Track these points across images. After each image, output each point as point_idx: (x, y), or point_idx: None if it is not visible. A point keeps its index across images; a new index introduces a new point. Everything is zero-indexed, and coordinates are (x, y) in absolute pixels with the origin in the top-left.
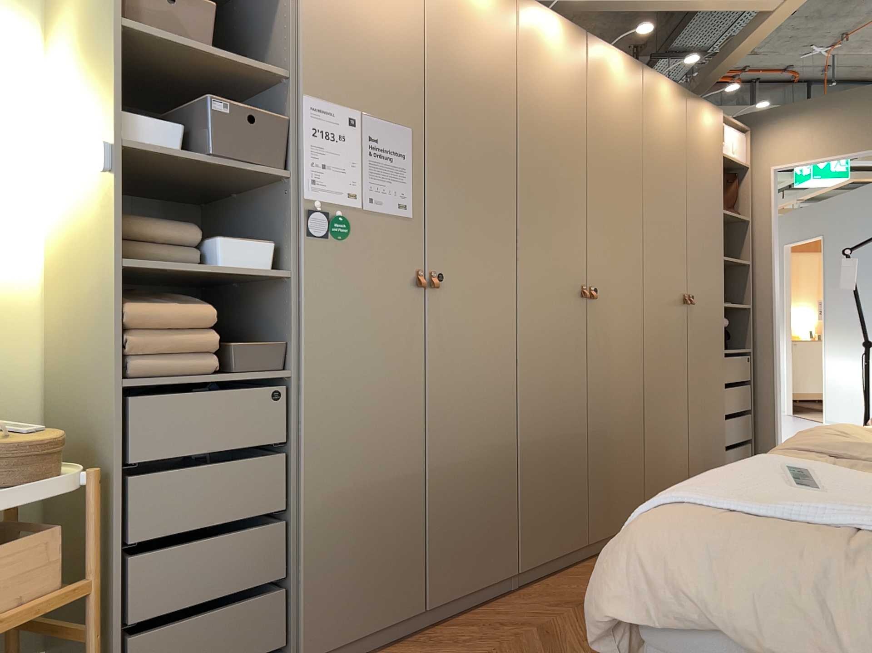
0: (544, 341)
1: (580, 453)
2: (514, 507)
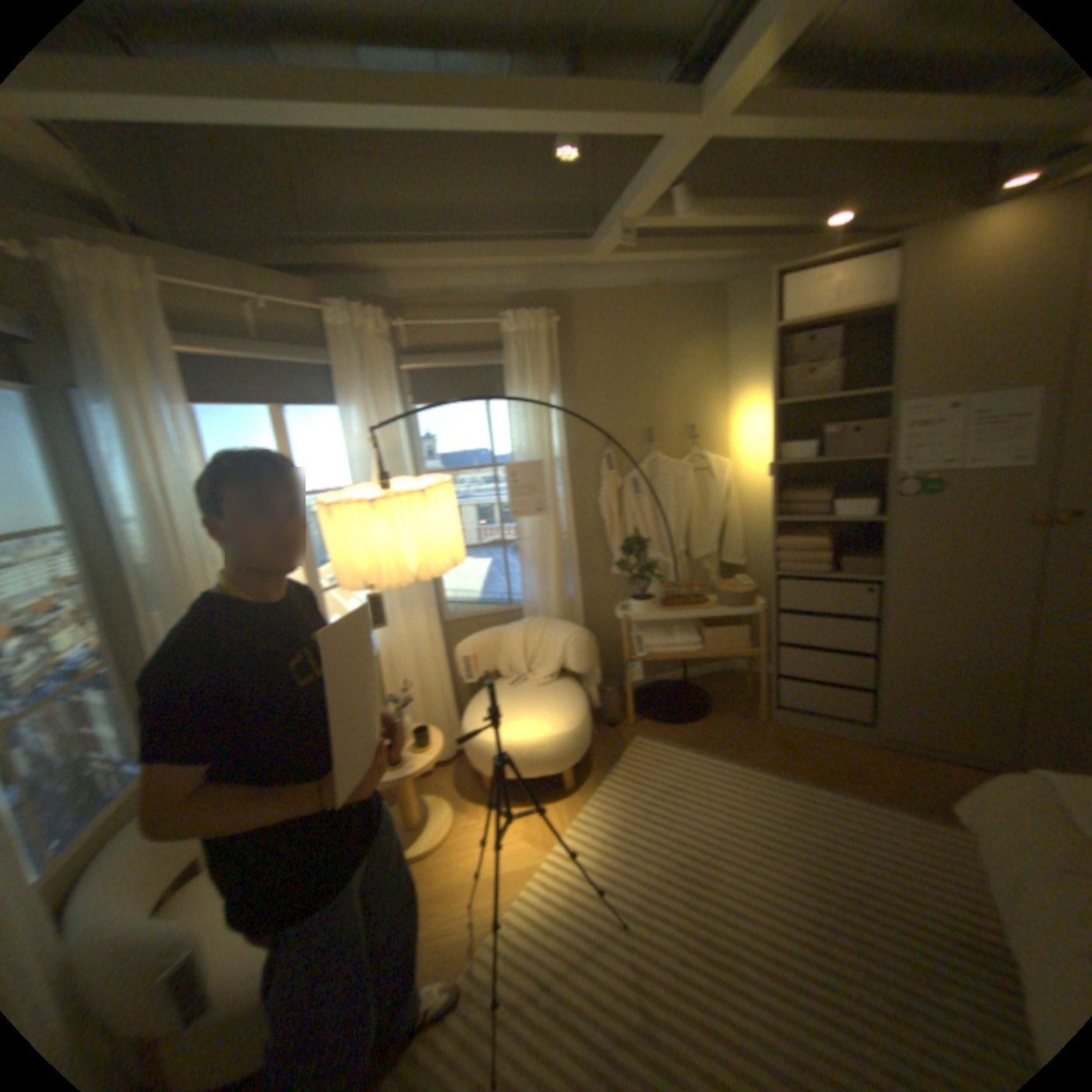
0: None
1: None
2: None
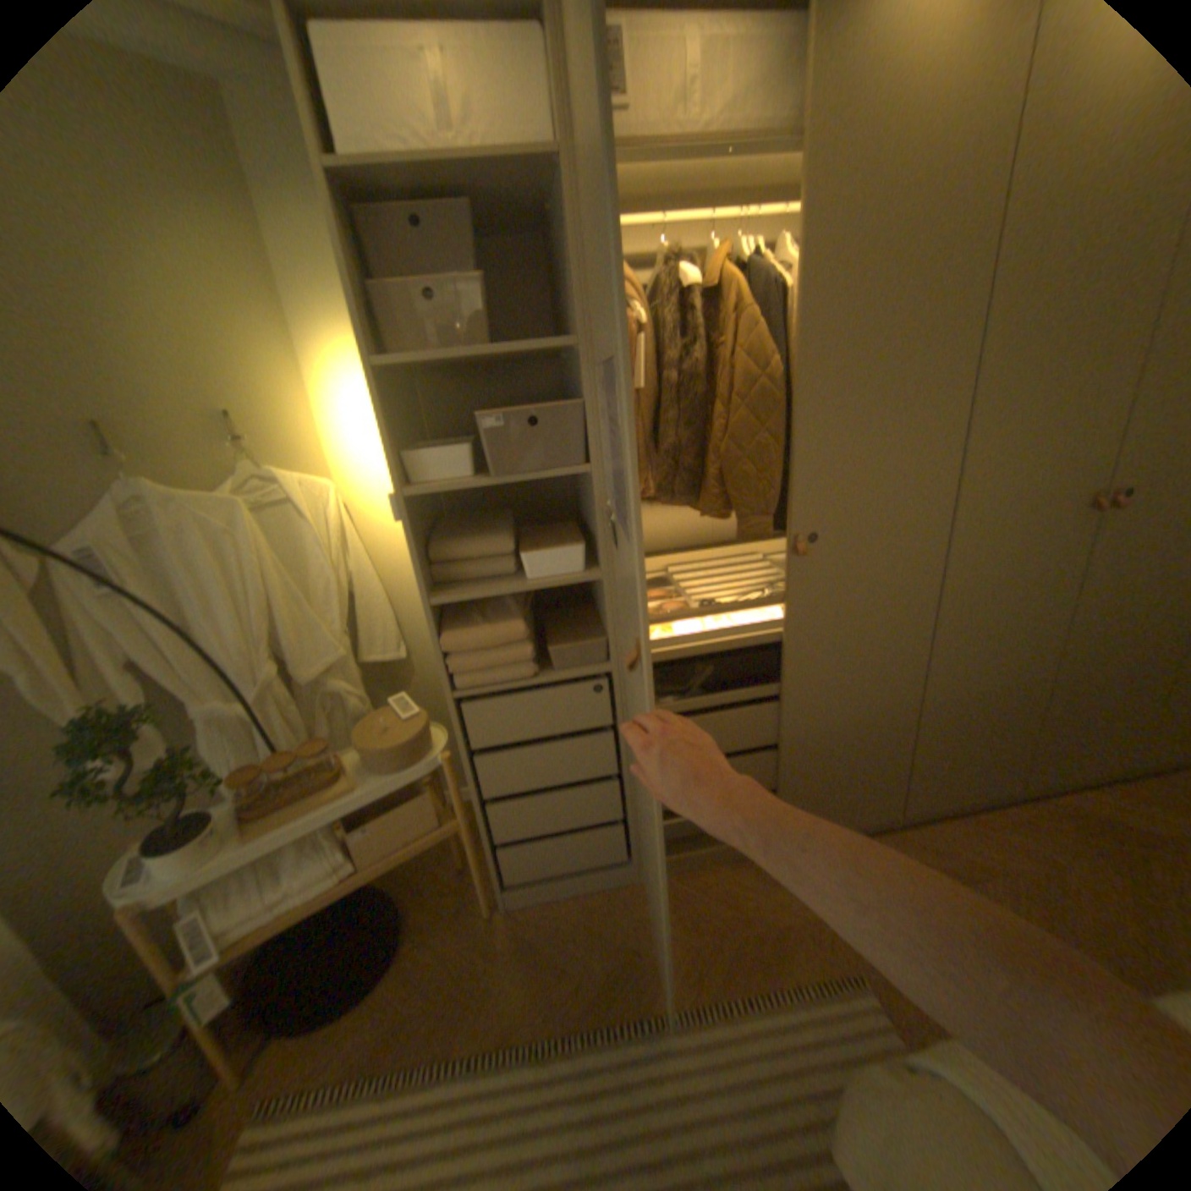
0: (1006, 582)
1: (1048, 701)
2: (917, 762)
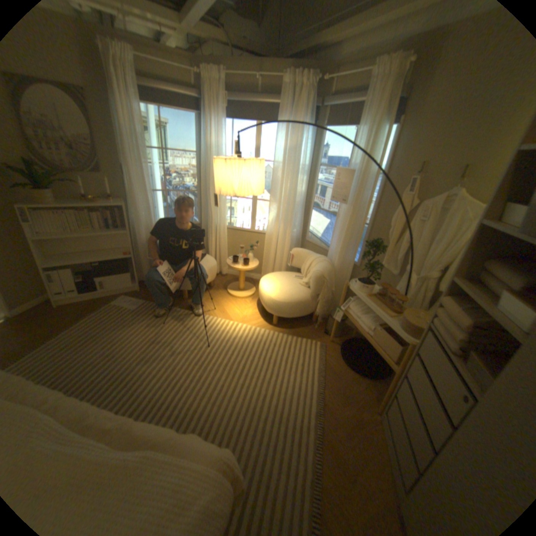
0: None
1: None
2: None
